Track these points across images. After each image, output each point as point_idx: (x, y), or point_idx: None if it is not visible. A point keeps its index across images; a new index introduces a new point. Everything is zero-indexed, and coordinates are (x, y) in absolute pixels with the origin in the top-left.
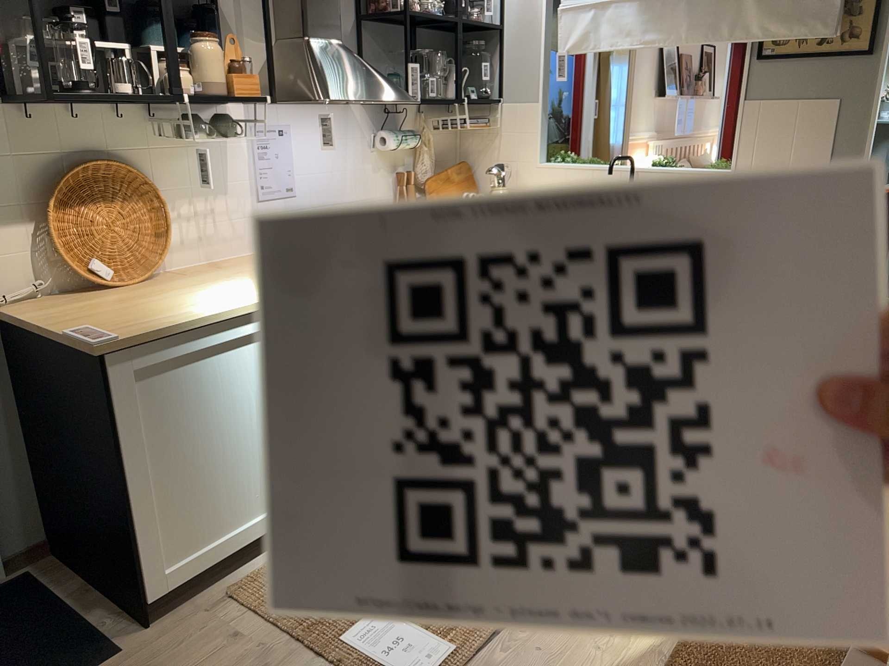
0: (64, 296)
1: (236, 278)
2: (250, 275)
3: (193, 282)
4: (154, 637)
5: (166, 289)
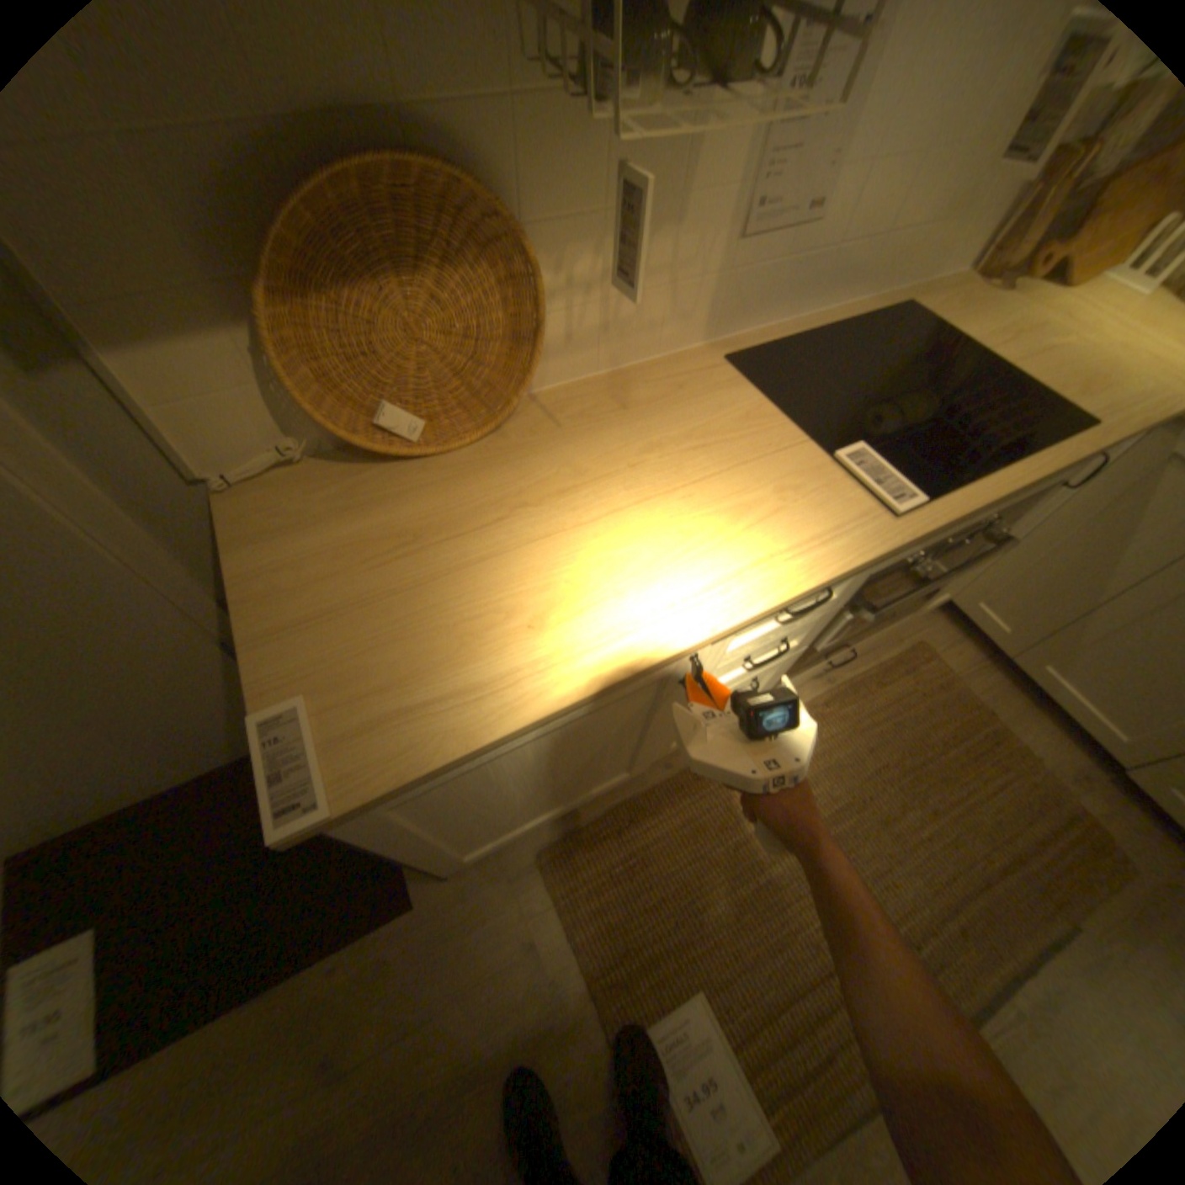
0: (338, 457)
1: (647, 466)
2: (674, 465)
3: (565, 469)
4: (446, 900)
5: (509, 491)
